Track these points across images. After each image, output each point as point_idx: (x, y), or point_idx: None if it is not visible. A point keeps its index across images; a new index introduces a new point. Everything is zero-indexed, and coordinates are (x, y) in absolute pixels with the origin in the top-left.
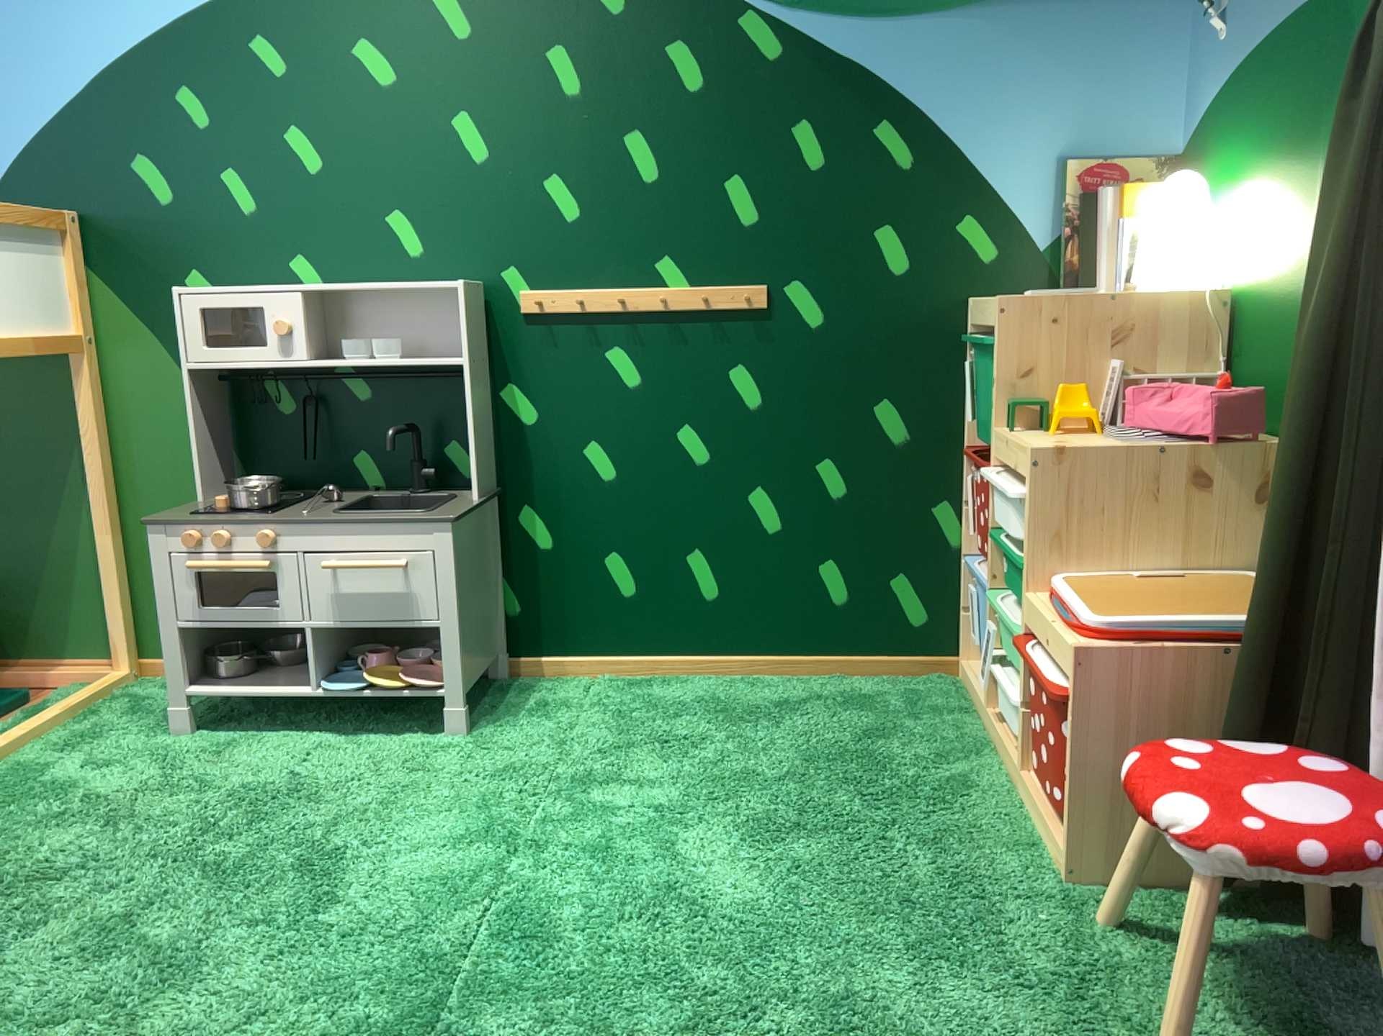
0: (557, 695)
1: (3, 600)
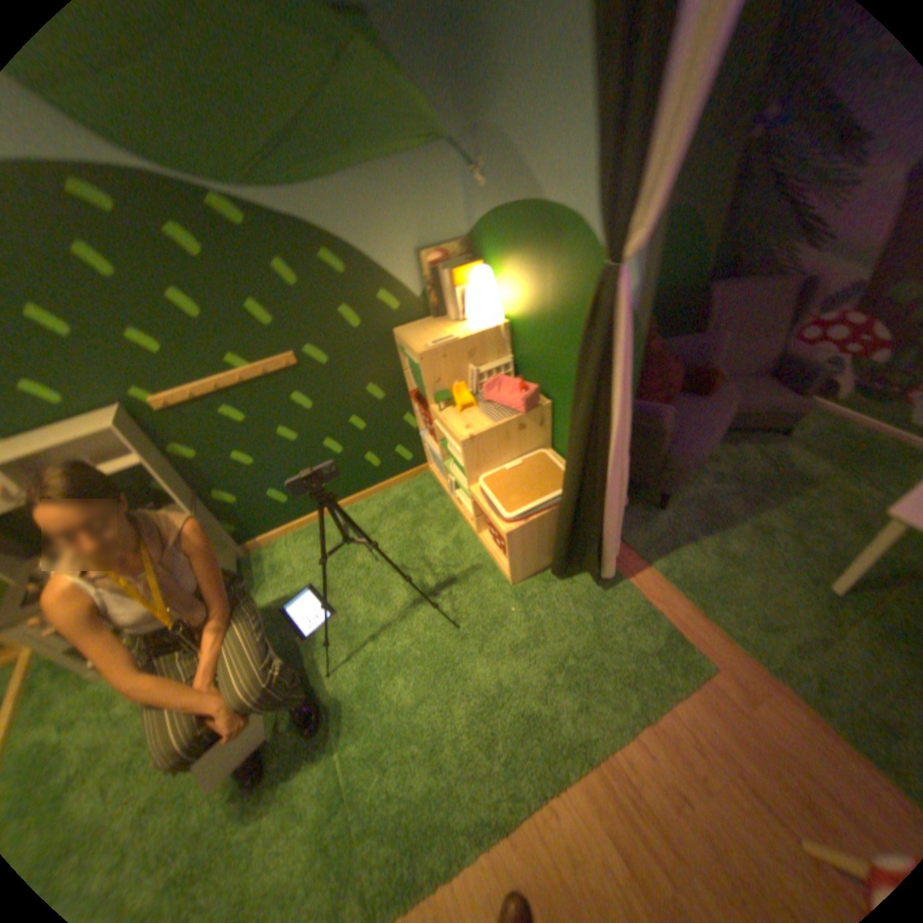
0: (275, 558)
1: None
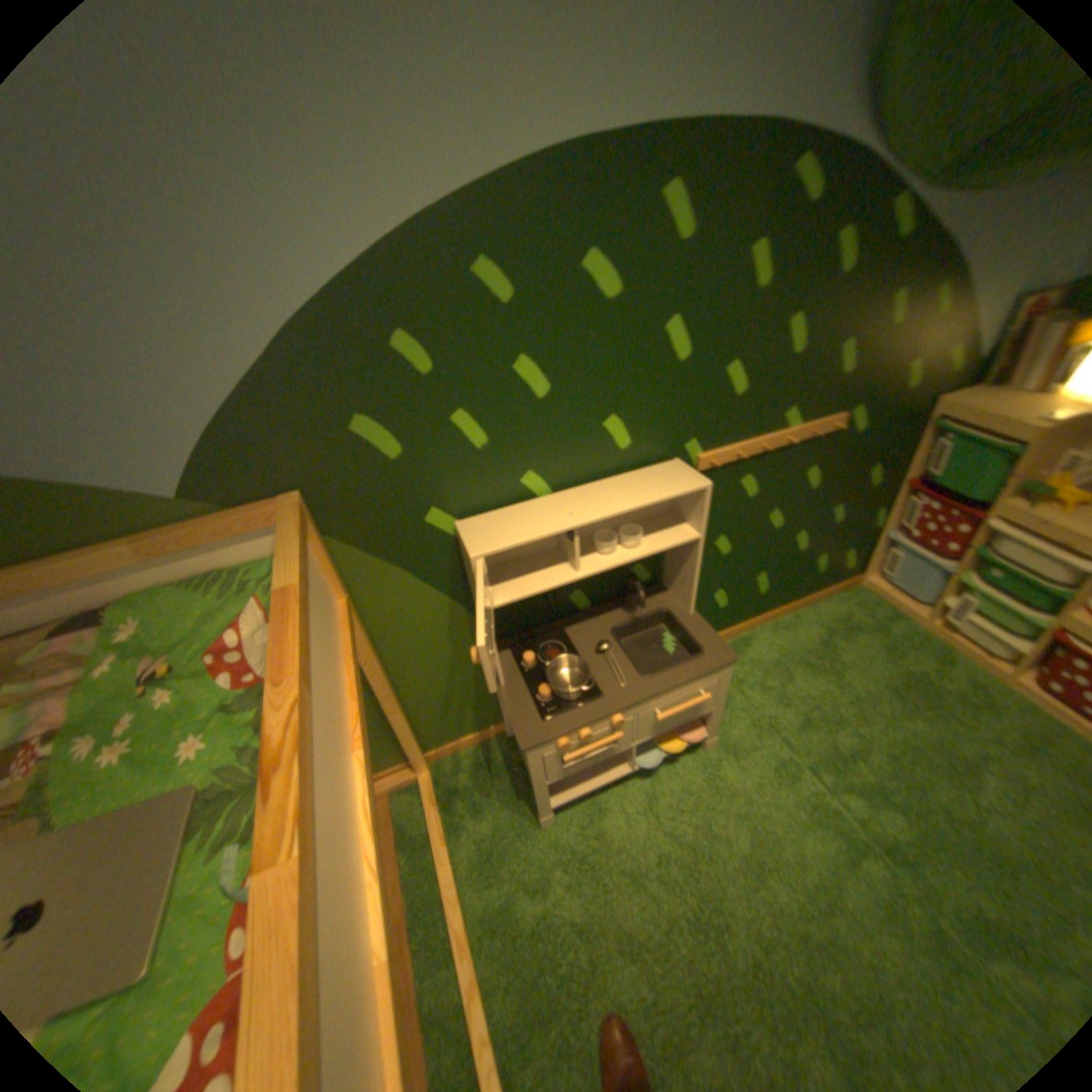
0: None
1: None
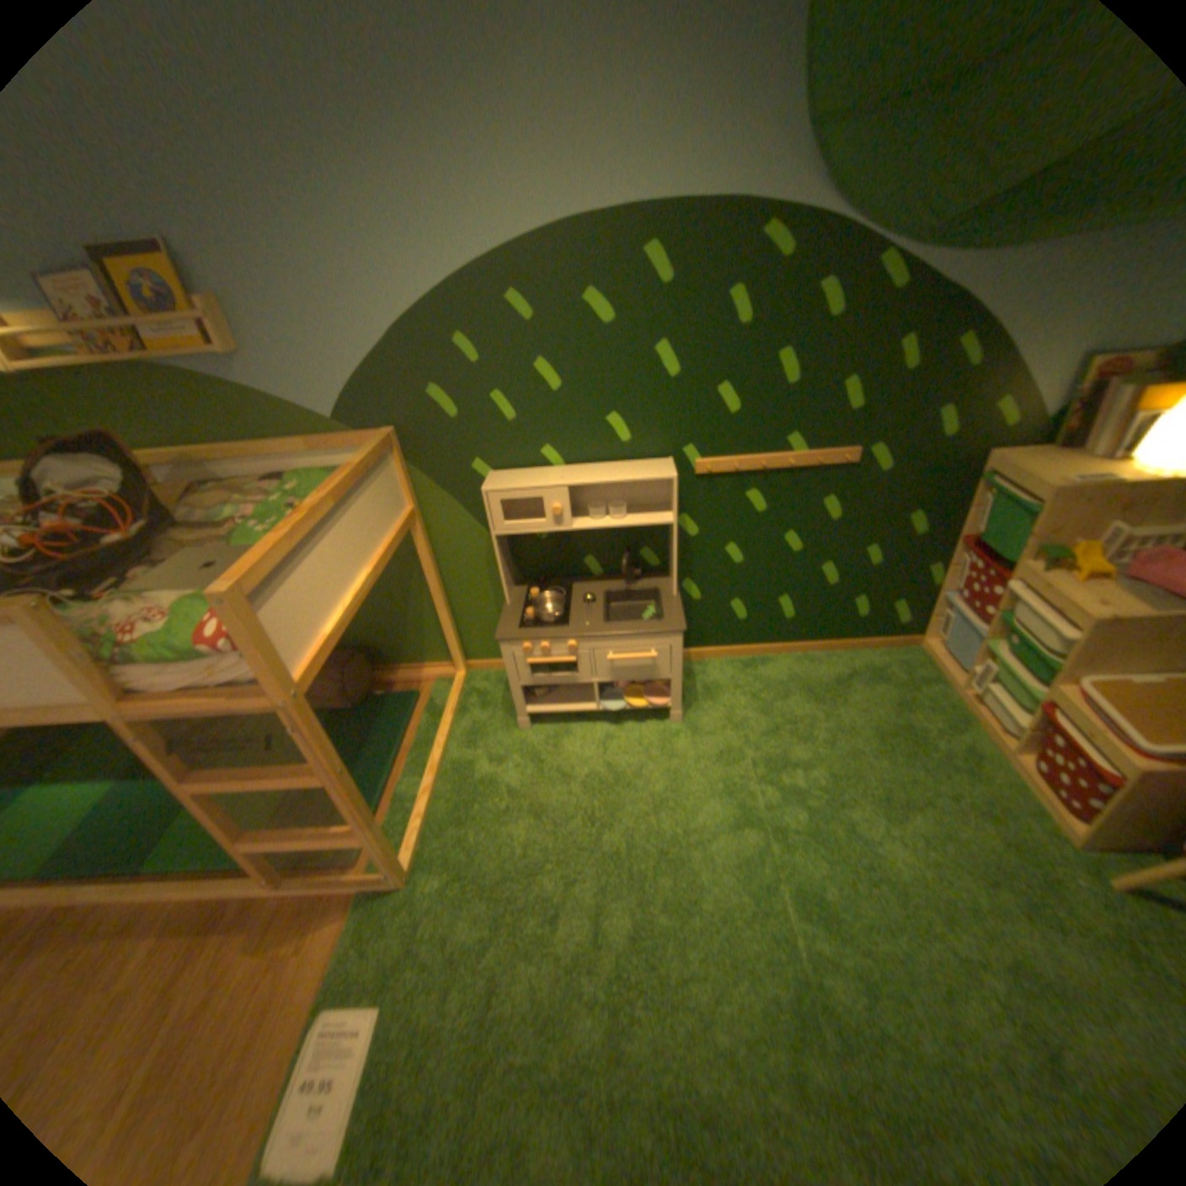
0: (708, 678)
1: (384, 640)
